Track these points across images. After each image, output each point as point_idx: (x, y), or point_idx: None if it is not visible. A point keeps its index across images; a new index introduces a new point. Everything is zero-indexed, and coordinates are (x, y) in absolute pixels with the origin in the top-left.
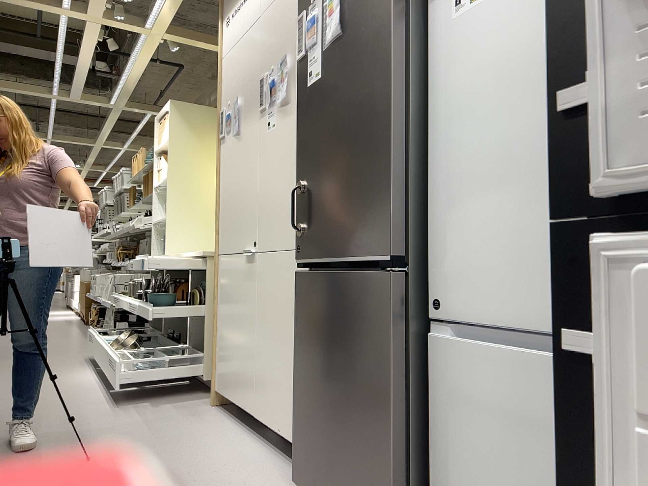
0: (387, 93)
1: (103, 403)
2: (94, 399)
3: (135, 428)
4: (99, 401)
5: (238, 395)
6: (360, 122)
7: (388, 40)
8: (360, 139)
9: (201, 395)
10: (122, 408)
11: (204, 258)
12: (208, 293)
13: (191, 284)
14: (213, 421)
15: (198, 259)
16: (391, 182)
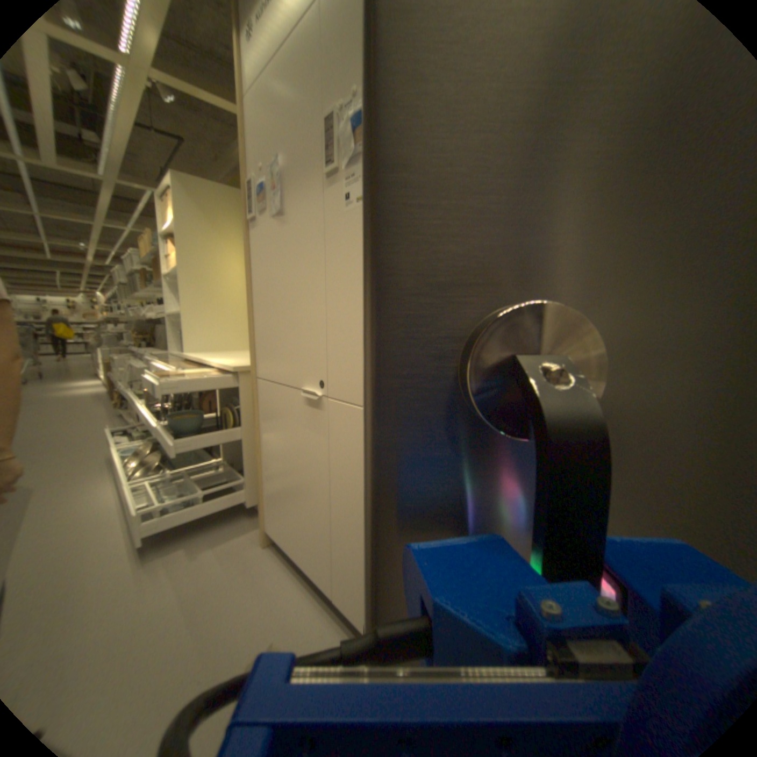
0: None
1: (120, 558)
2: (108, 553)
3: (165, 622)
4: (114, 556)
5: (302, 559)
6: None
7: None
8: None
9: (244, 525)
10: (147, 570)
11: (235, 372)
12: (244, 413)
13: (218, 393)
14: (270, 586)
15: (225, 371)
16: None
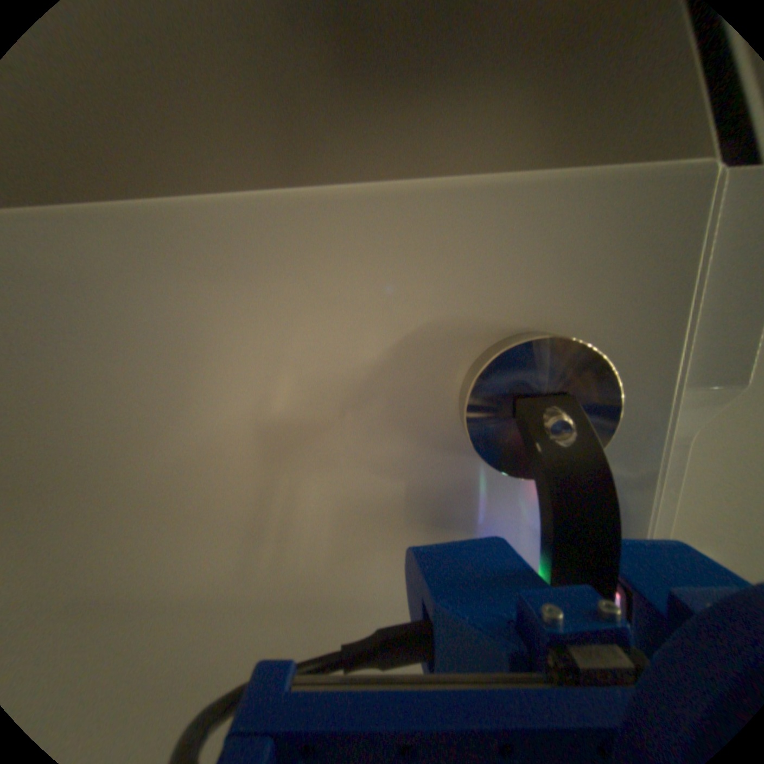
0: None
1: None
2: None
3: None
4: None
5: None
6: None
7: None
8: None
9: None
10: None
11: None
12: None
13: None
14: None
15: None
16: None
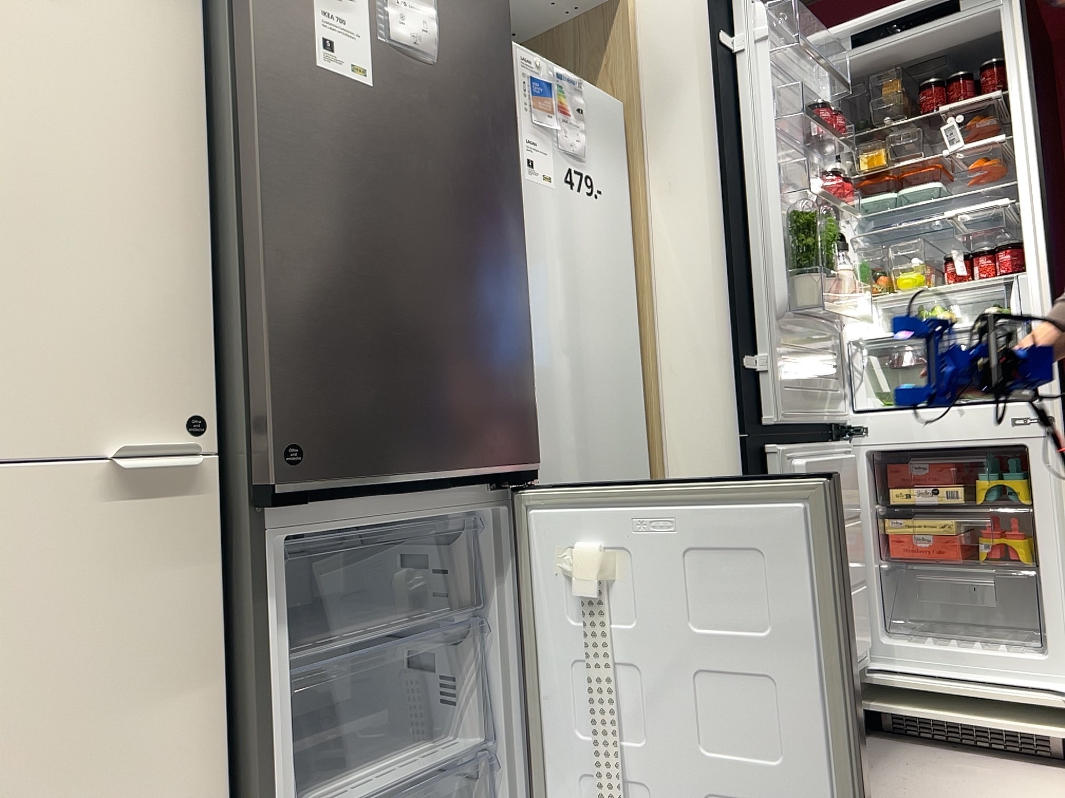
0: (518, 230)
1: None
2: None
3: None
4: None
5: None
6: (478, 245)
7: (513, 156)
8: (479, 272)
9: None
10: None
11: None
12: None
13: None
14: None
15: None
16: (529, 358)
